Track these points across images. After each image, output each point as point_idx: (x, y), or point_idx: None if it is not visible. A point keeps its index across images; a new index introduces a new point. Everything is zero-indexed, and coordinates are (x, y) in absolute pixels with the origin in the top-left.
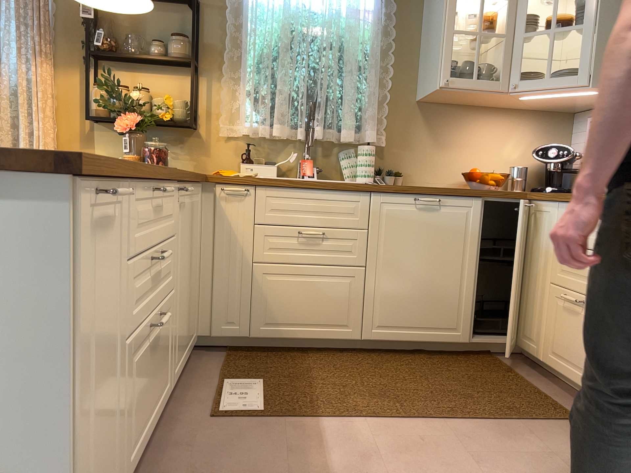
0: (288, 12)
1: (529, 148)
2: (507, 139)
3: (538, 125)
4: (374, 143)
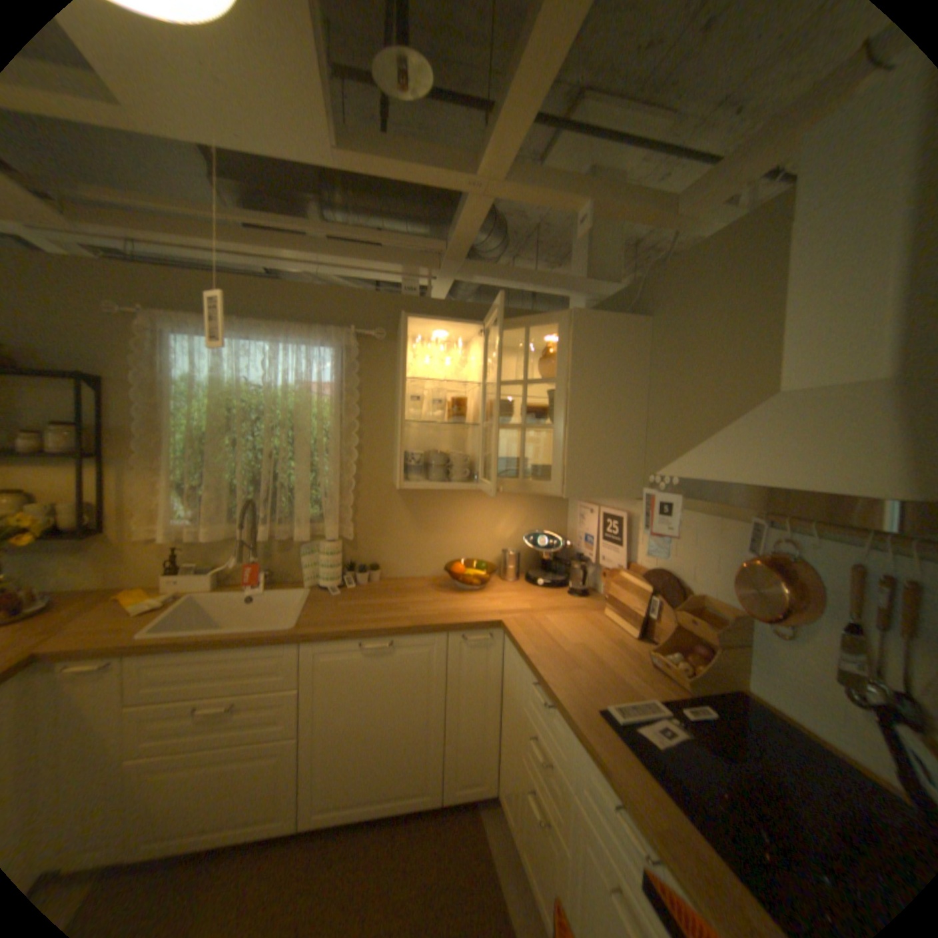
0: (220, 389)
1: (523, 525)
2: (499, 517)
3: (532, 501)
4: (342, 534)
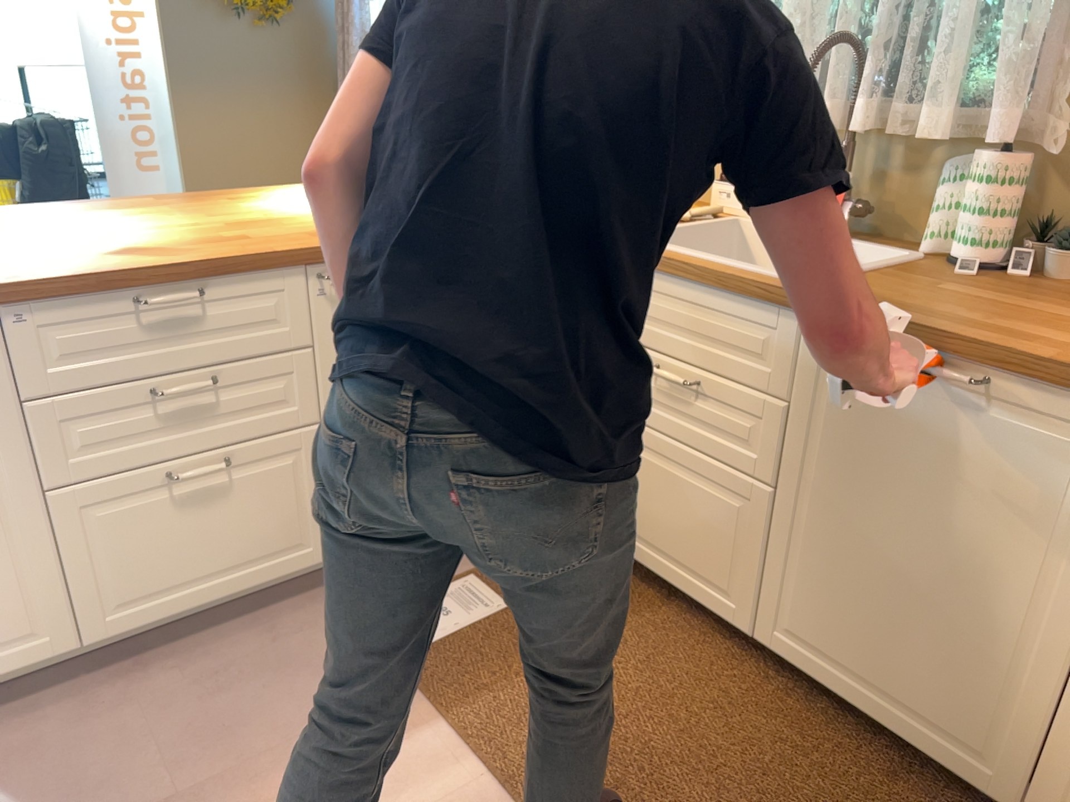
0: None
1: None
2: None
3: None
4: (1039, 145)
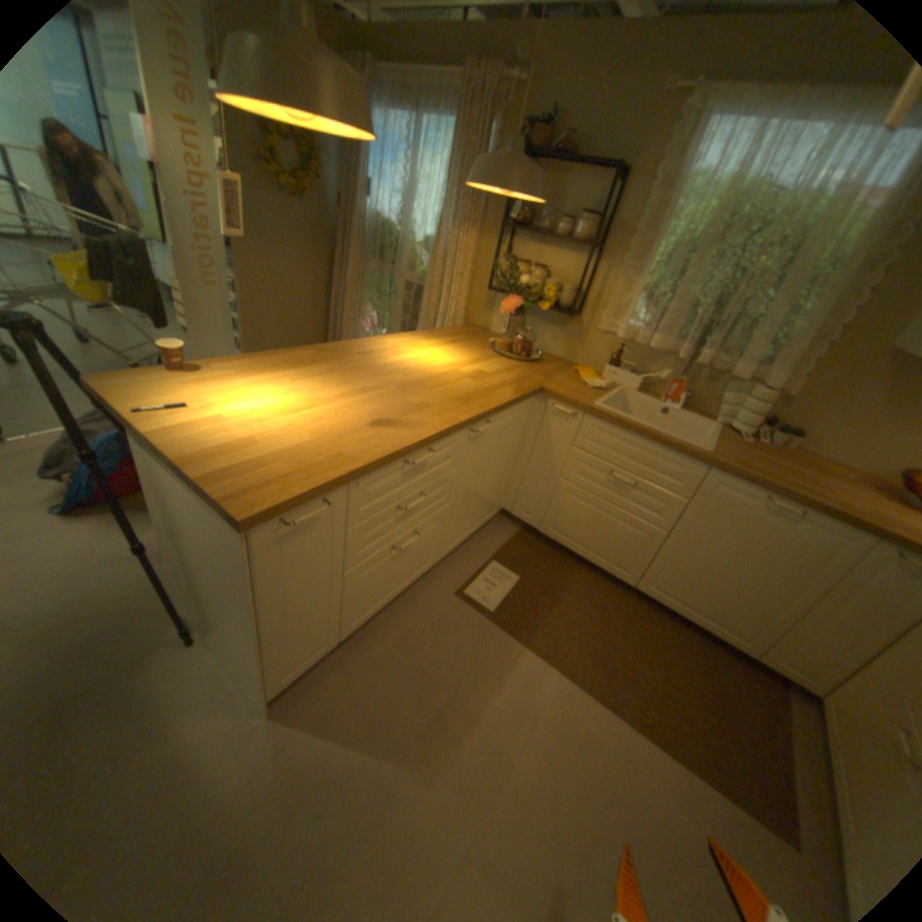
0: (736, 188)
1: None
2: None
3: None
4: (782, 385)
